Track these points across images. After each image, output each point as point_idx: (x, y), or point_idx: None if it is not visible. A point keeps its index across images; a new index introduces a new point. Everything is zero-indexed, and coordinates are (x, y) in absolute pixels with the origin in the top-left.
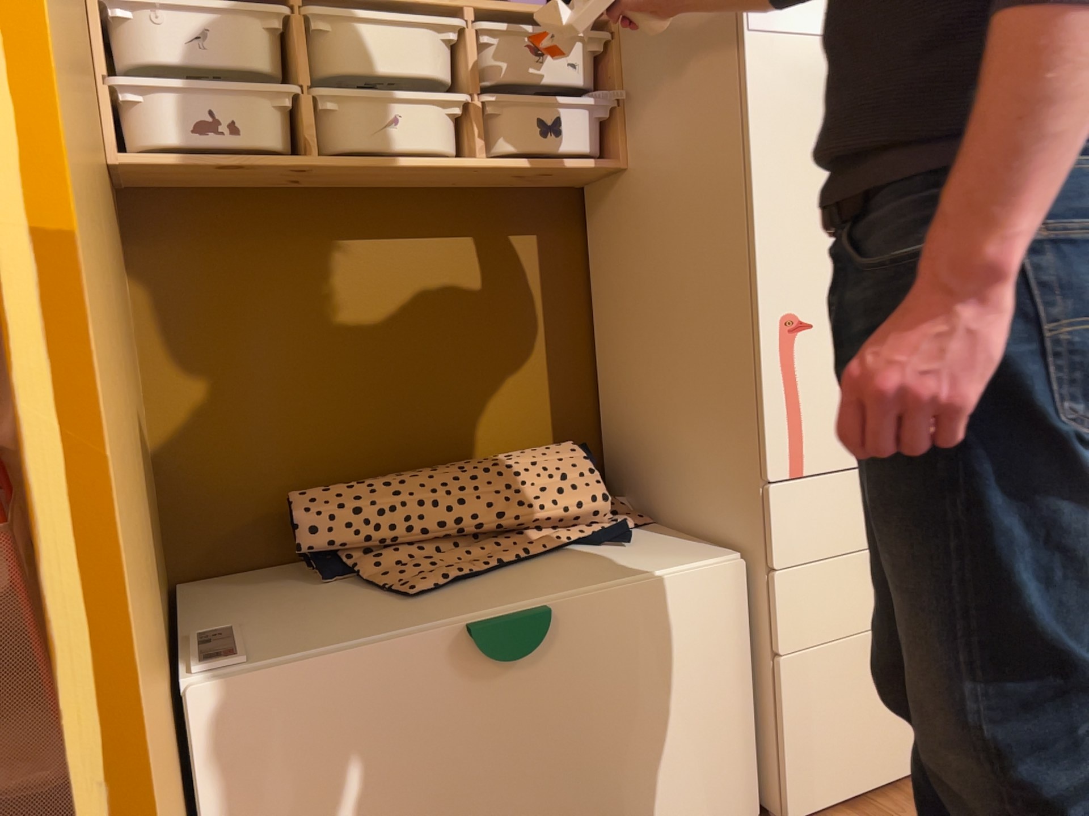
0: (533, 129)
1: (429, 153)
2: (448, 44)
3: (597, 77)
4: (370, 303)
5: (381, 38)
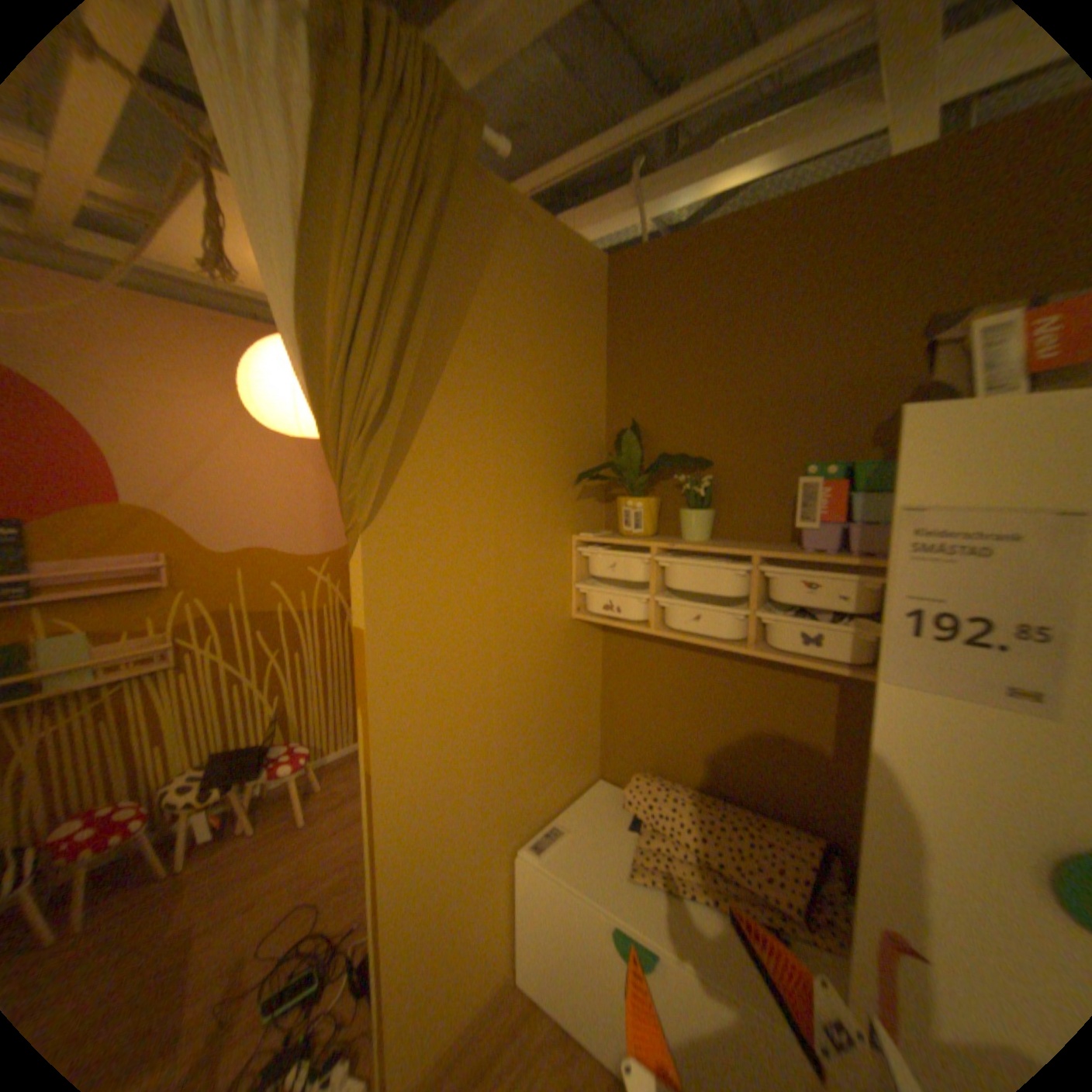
0: (796, 638)
1: (715, 639)
2: (741, 574)
3: (870, 607)
4: (707, 690)
5: (695, 570)
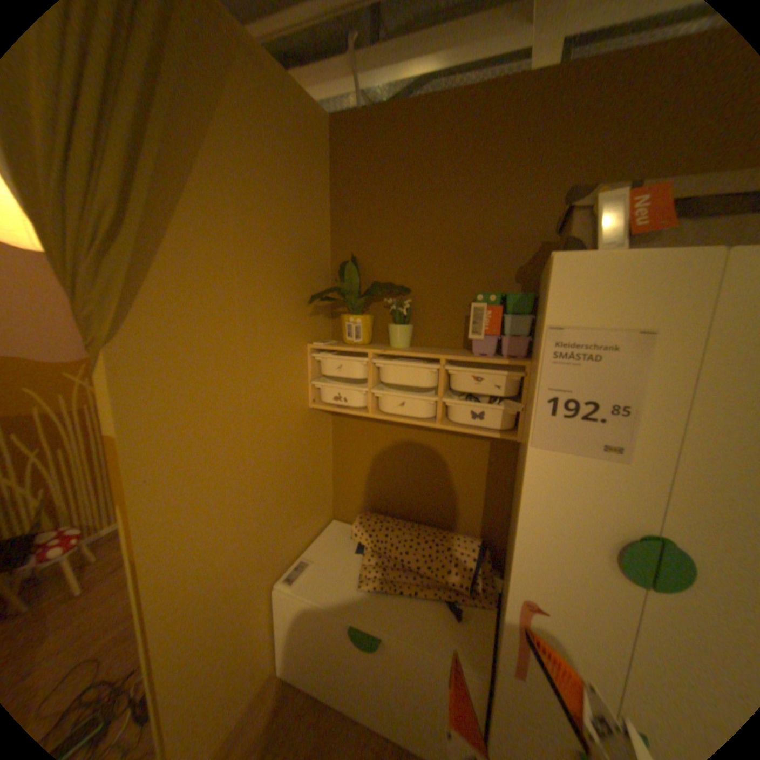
0: (468, 415)
1: (414, 418)
2: (432, 372)
3: (513, 392)
4: (407, 452)
5: (401, 370)
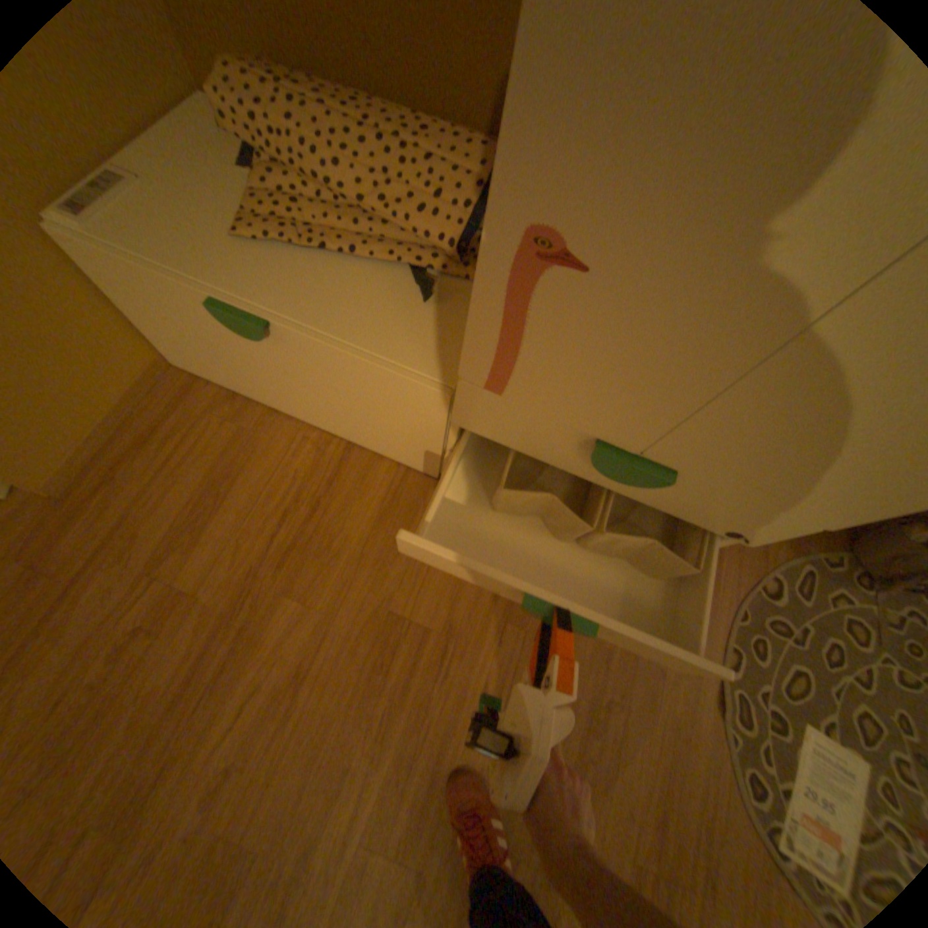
0: None
1: None
2: None
3: None
4: None
5: None
